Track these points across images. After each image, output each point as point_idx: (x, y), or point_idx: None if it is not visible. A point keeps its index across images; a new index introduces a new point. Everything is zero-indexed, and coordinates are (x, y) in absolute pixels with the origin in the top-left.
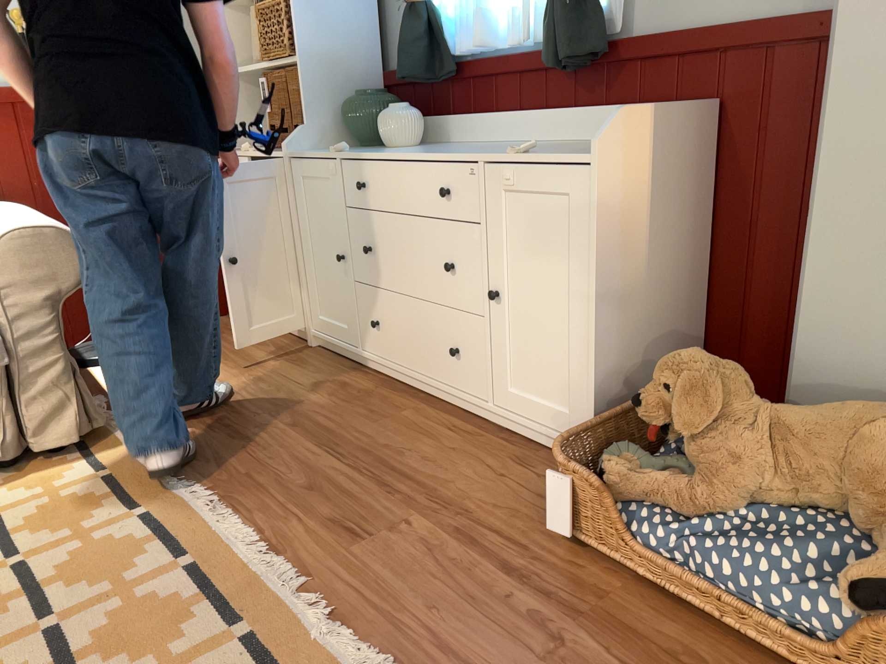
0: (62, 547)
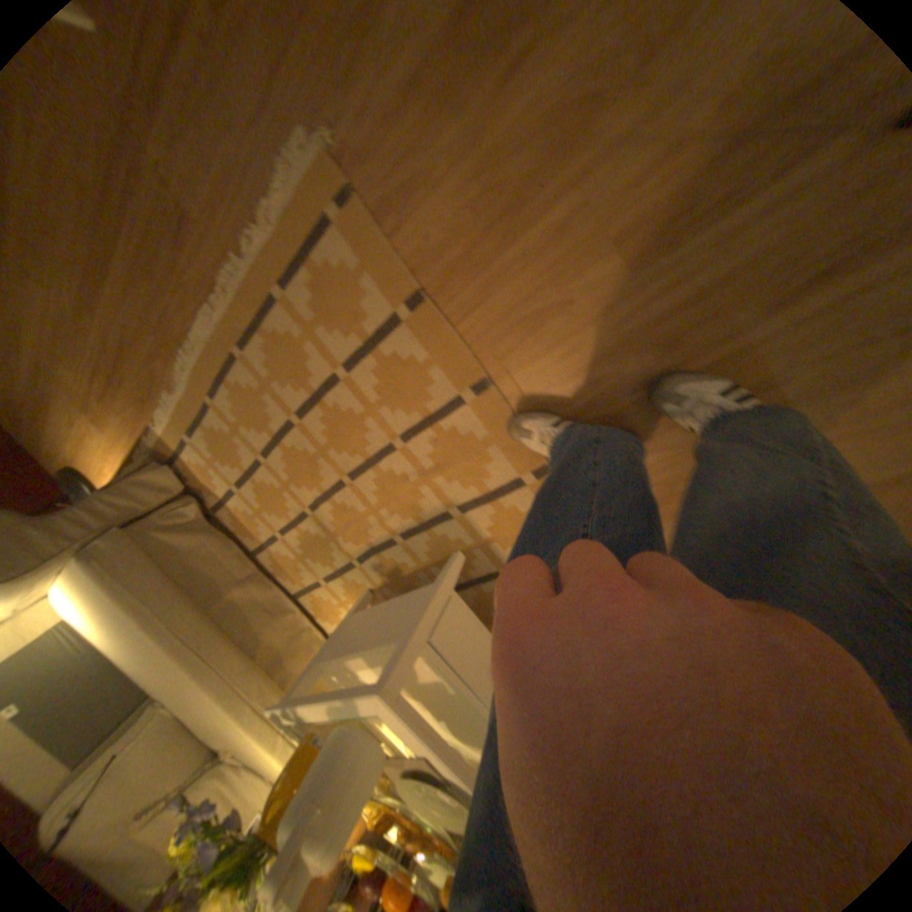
0: (244, 436)
